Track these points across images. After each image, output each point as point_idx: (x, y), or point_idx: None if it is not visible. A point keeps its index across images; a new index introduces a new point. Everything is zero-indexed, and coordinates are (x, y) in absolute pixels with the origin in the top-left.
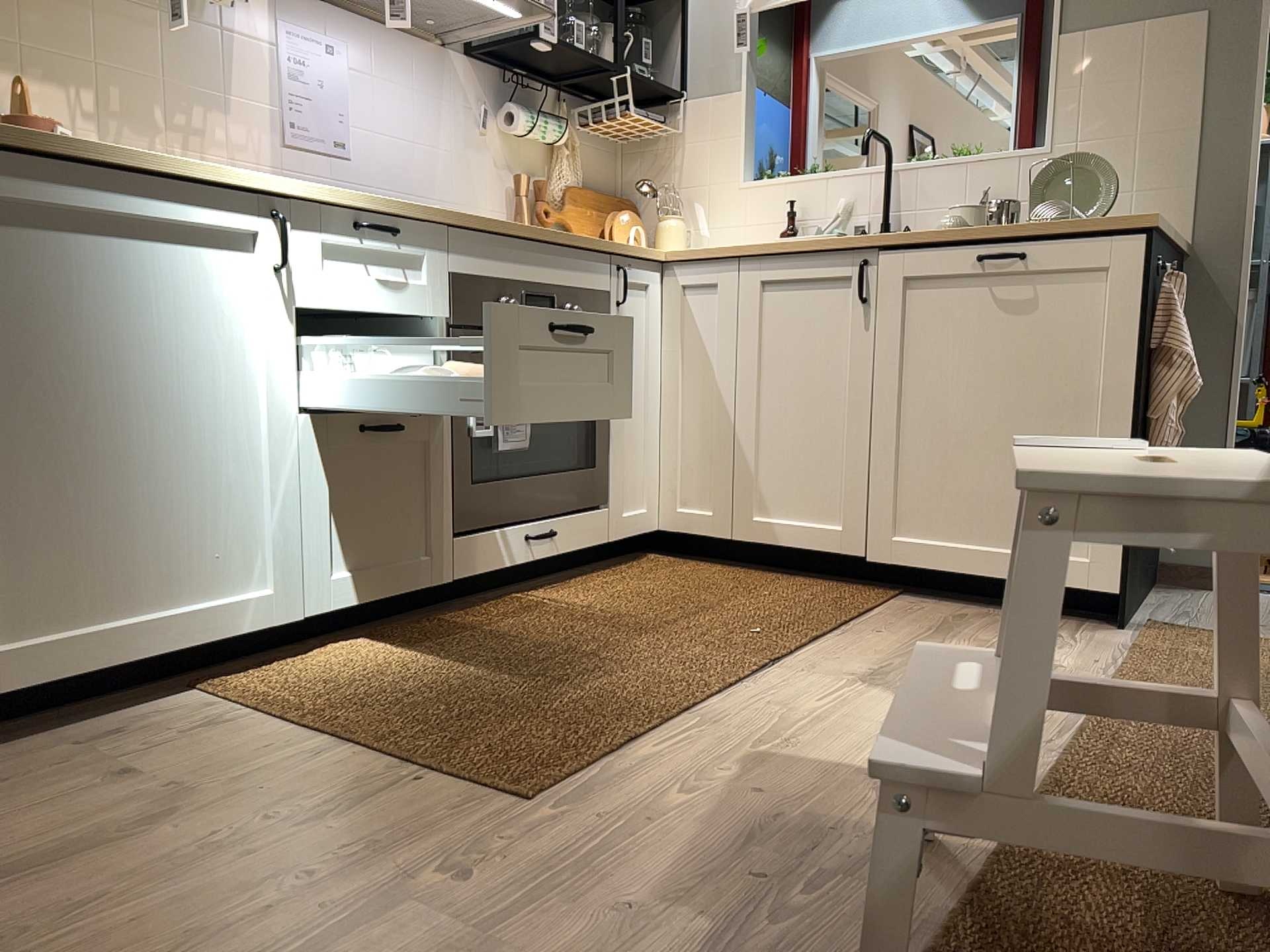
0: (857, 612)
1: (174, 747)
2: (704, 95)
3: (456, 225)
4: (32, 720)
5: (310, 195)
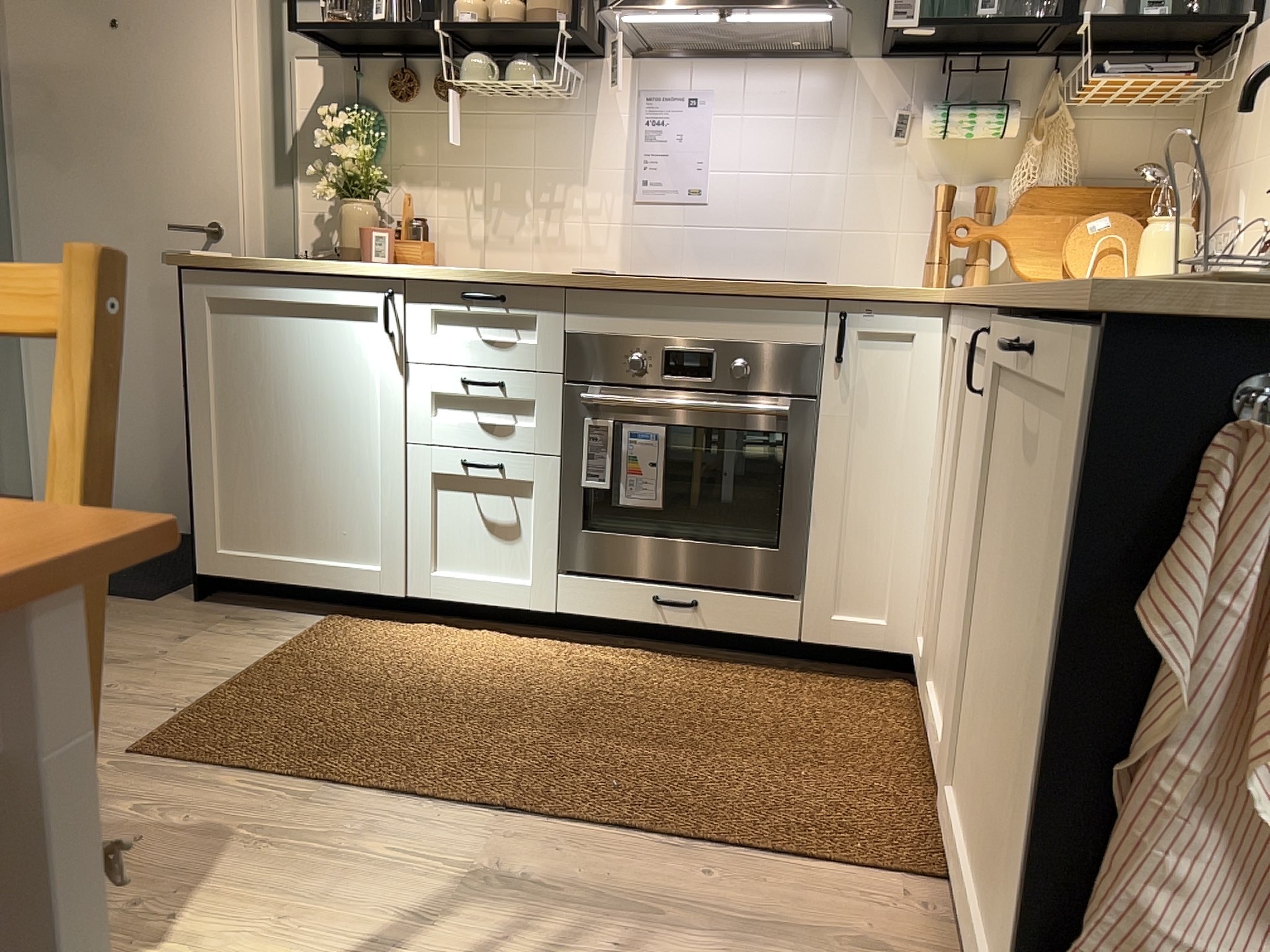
0: (771, 846)
1: (231, 637)
2: (1267, 17)
3: (570, 289)
4: (270, 597)
5: (416, 277)
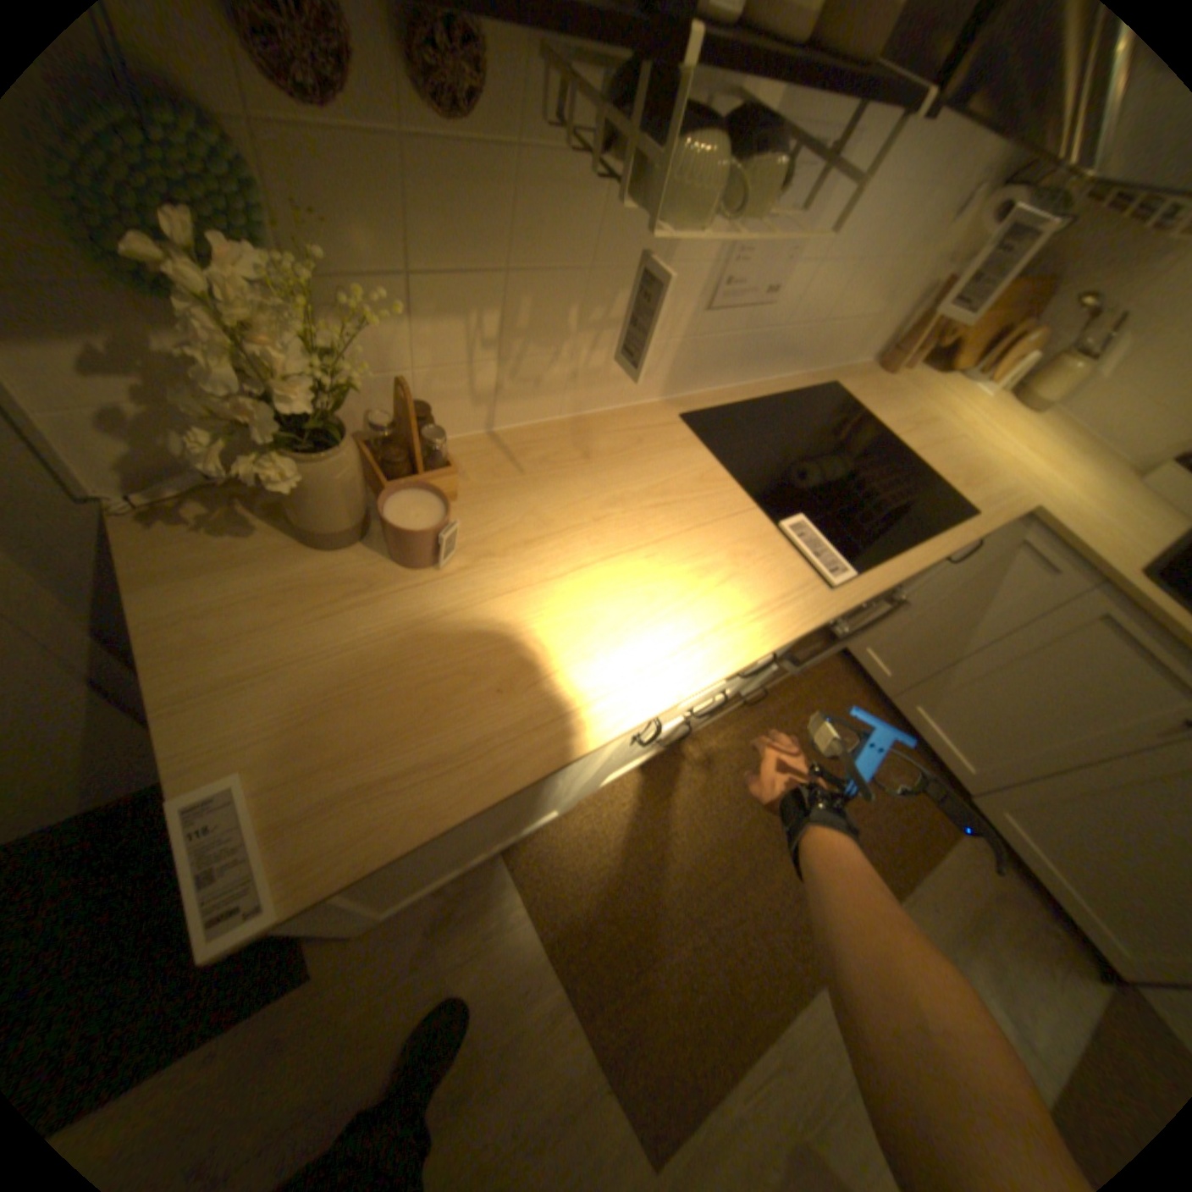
0: (936, 868)
1: (478, 964)
2: None
3: (842, 612)
4: None
5: (701, 692)
